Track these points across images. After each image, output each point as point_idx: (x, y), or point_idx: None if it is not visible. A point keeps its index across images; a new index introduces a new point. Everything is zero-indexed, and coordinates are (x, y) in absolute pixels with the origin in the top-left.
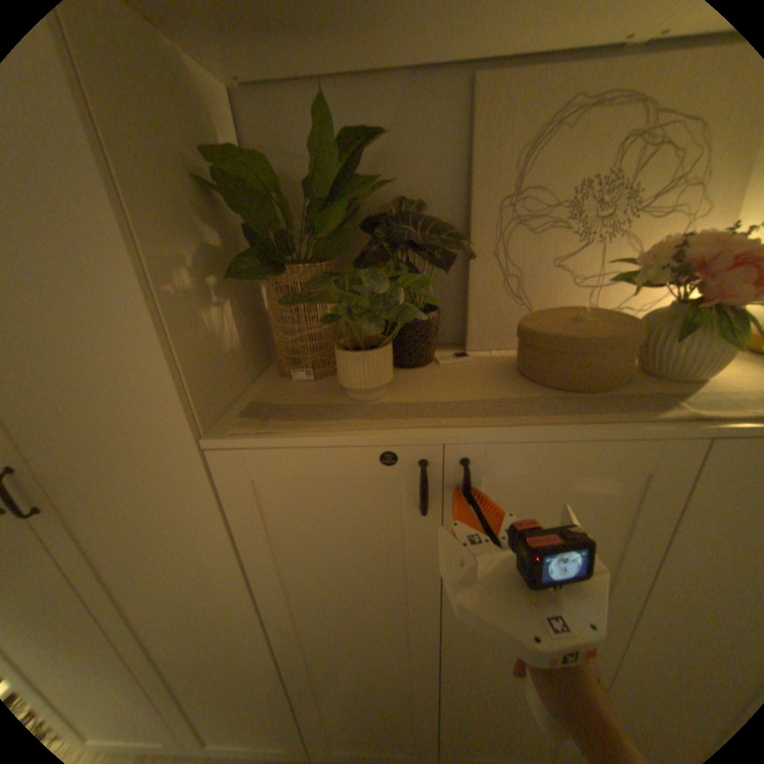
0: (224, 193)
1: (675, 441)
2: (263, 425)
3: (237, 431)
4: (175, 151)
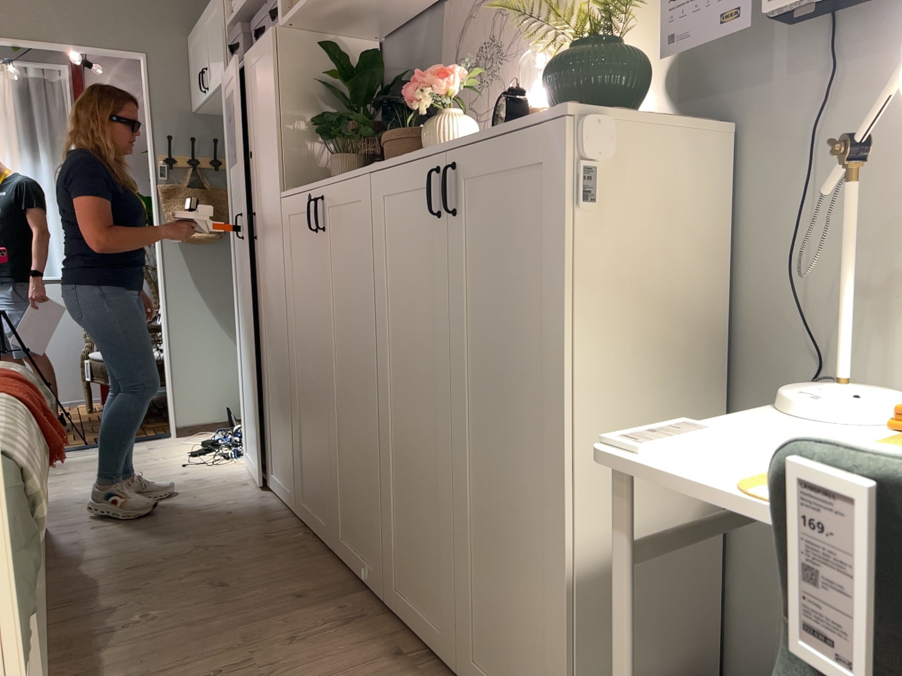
0: (335, 91)
1: (360, 177)
2: (295, 189)
3: (287, 190)
4: (316, 76)
